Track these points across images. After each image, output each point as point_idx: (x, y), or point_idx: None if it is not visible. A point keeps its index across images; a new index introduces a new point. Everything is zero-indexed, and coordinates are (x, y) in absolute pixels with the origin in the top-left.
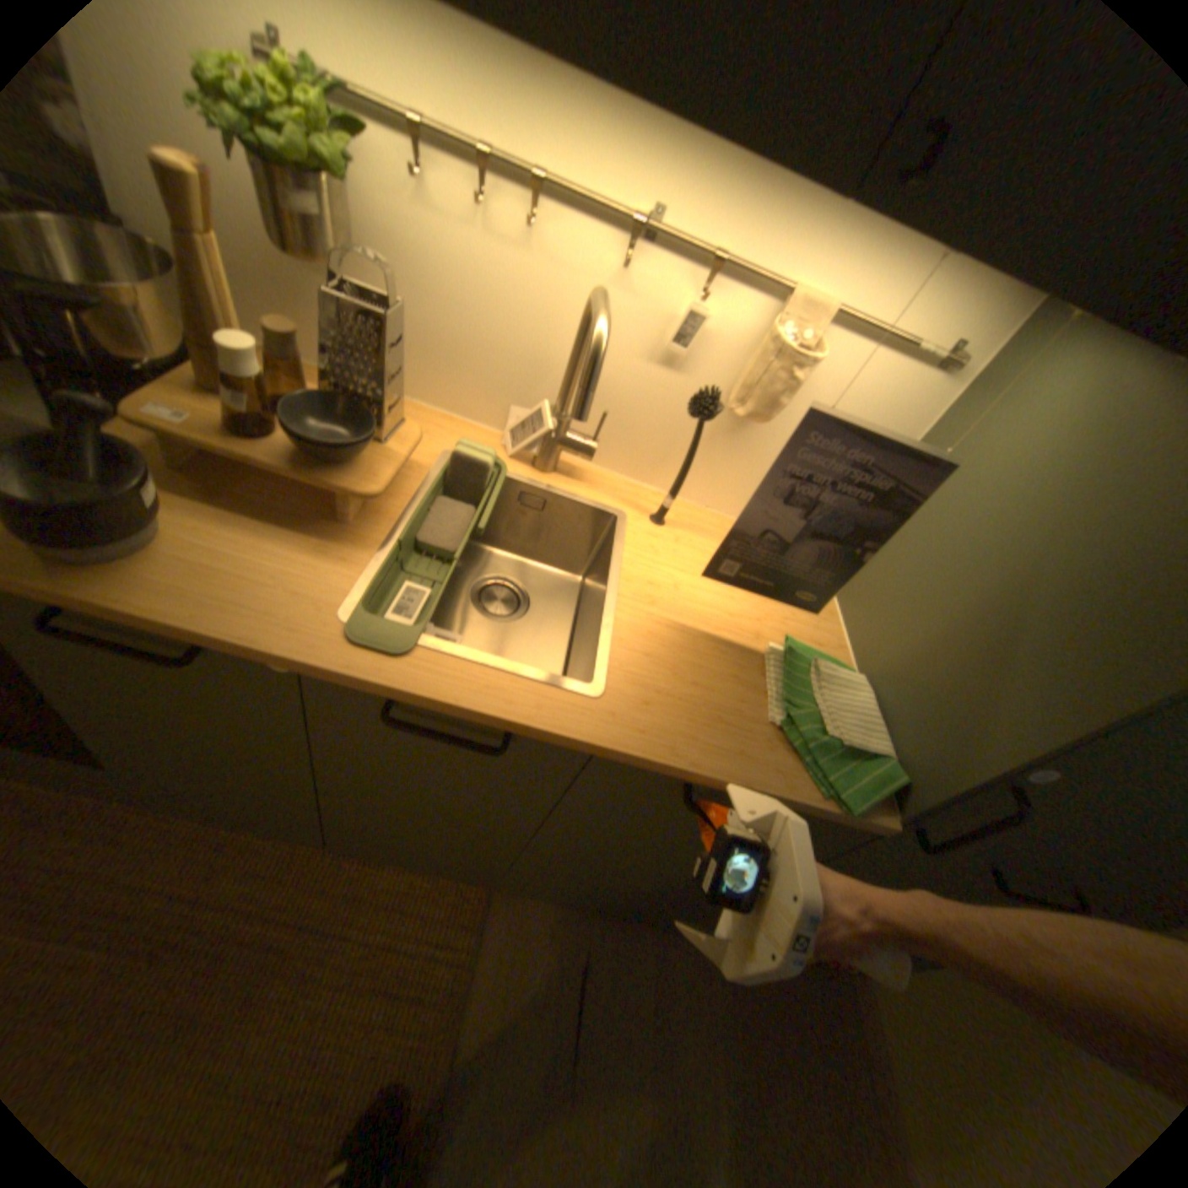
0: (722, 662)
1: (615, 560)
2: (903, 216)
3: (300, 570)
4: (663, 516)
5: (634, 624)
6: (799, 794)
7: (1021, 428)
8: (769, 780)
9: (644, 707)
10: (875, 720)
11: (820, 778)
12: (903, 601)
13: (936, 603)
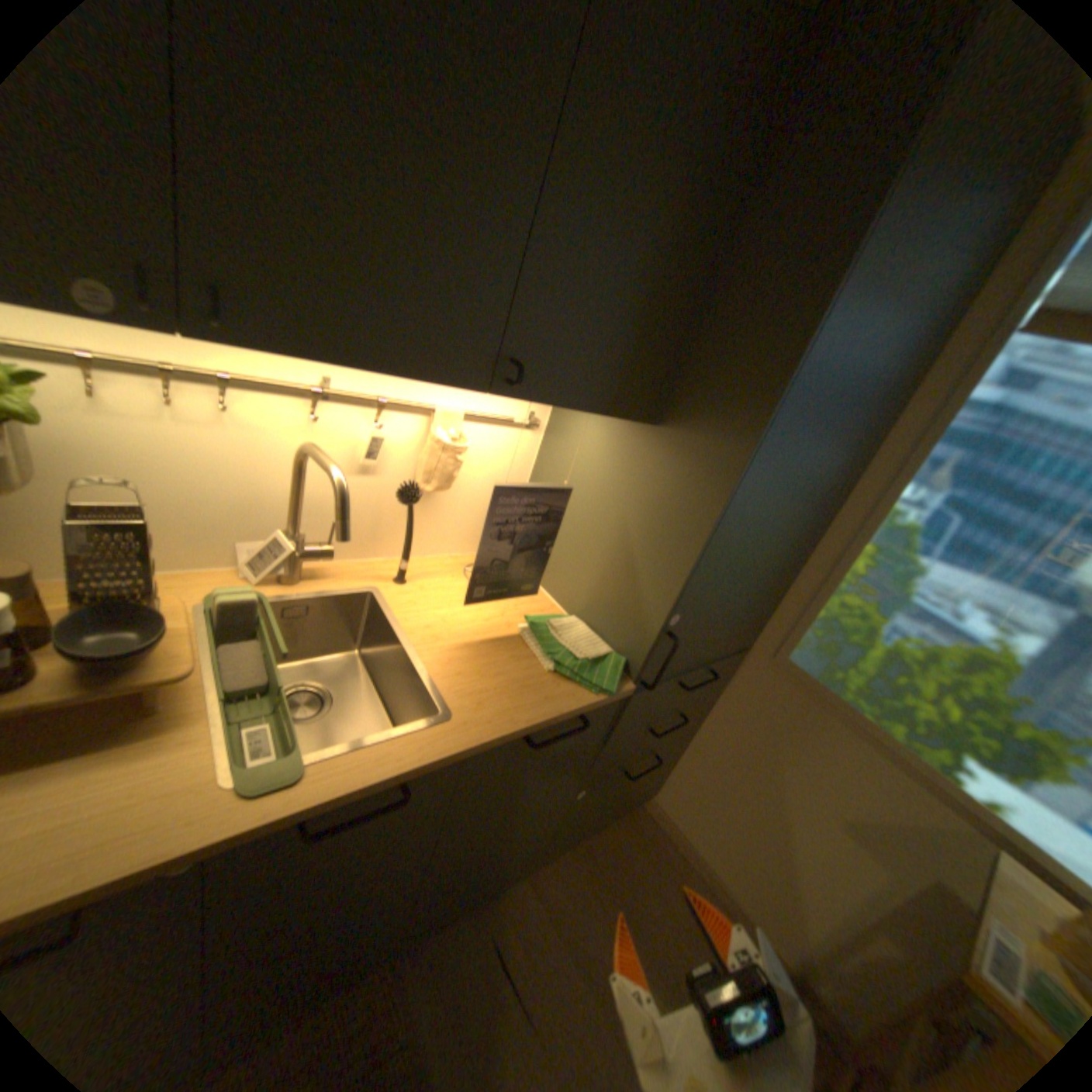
0: (500, 653)
1: (393, 624)
2: (505, 388)
3: (147, 774)
4: (404, 576)
5: (435, 660)
6: (582, 702)
7: (583, 455)
8: (565, 705)
9: (479, 708)
10: (593, 638)
11: (588, 686)
12: (570, 564)
13: (588, 559)
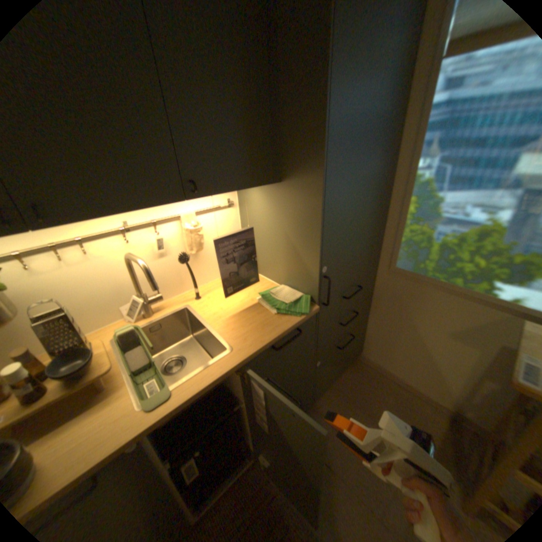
0: (250, 313)
1: (197, 317)
2: (196, 194)
3: (105, 414)
4: (198, 295)
5: (220, 326)
6: (294, 322)
7: (256, 210)
8: (285, 326)
9: (244, 341)
10: (292, 291)
11: (294, 314)
12: (271, 261)
13: (277, 256)
